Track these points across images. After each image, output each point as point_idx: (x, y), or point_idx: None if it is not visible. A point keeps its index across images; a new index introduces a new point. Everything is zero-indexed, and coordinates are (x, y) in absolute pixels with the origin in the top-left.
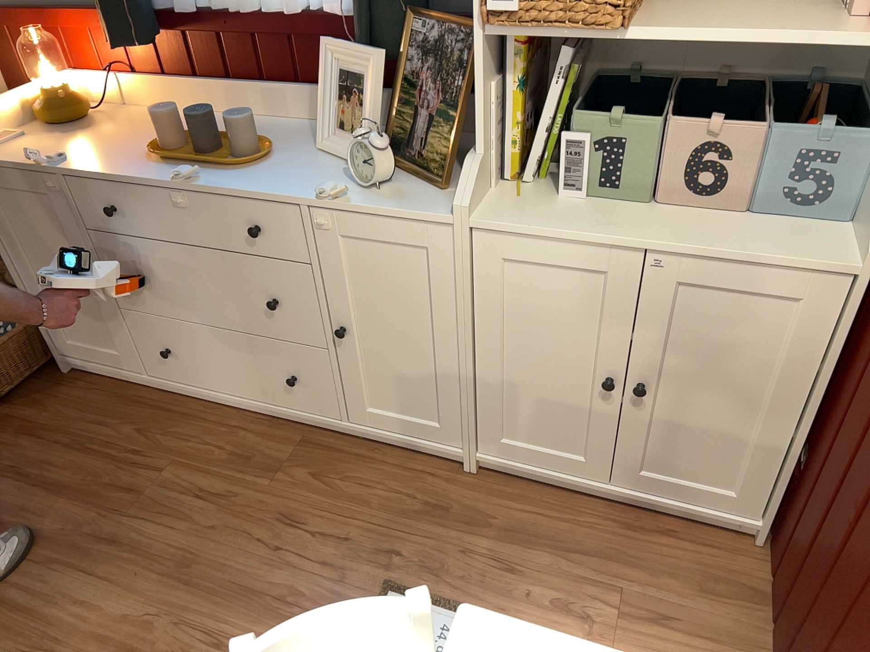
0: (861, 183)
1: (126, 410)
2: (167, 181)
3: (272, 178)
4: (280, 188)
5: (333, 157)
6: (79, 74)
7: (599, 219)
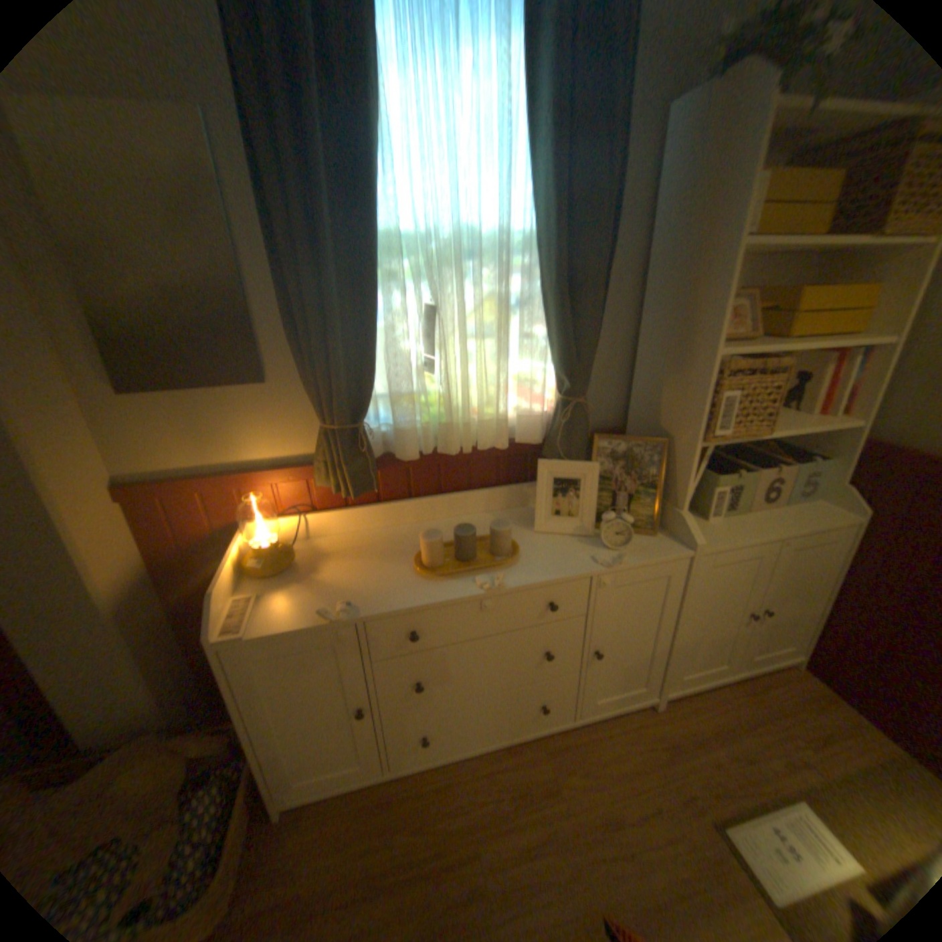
0: (833, 481)
1: (377, 827)
2: (468, 593)
3: (542, 562)
4: (564, 569)
5: (549, 533)
6: (274, 522)
7: (746, 528)
